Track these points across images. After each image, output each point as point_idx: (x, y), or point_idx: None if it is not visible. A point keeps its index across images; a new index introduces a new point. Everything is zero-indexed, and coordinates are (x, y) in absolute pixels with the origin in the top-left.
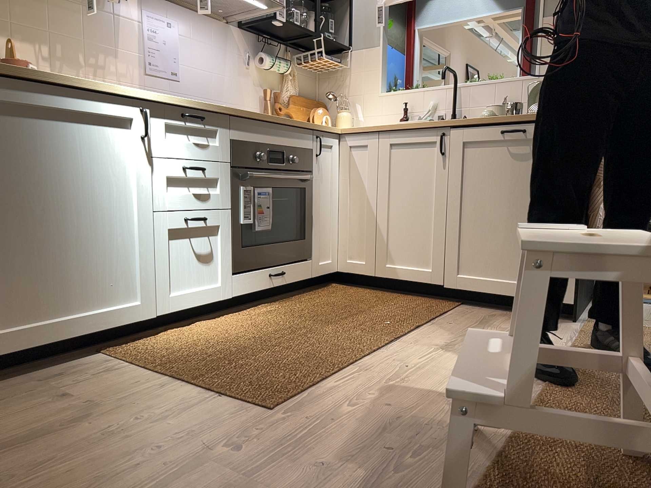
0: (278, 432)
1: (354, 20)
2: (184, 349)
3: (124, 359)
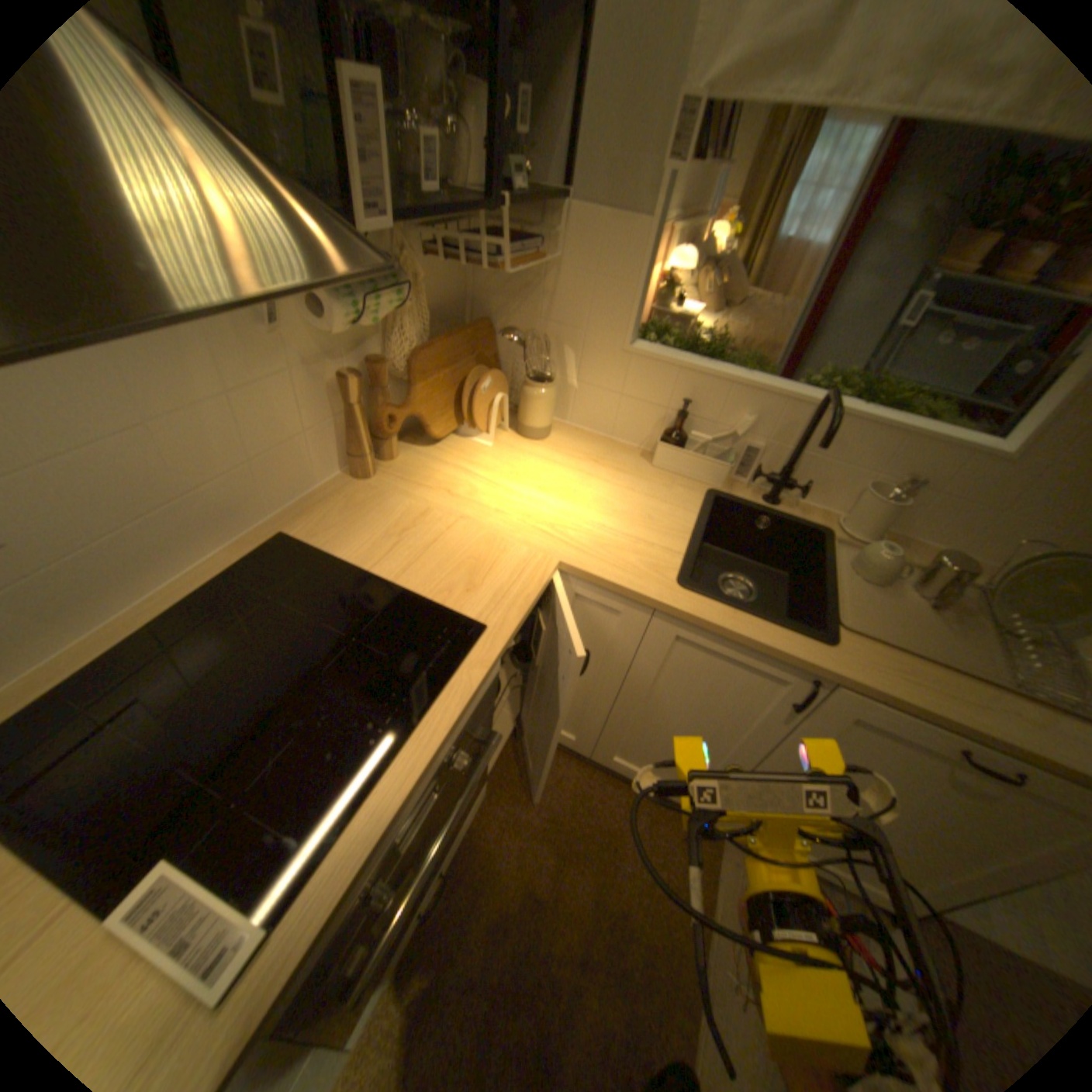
0: None
1: (592, 83)
2: None
3: None
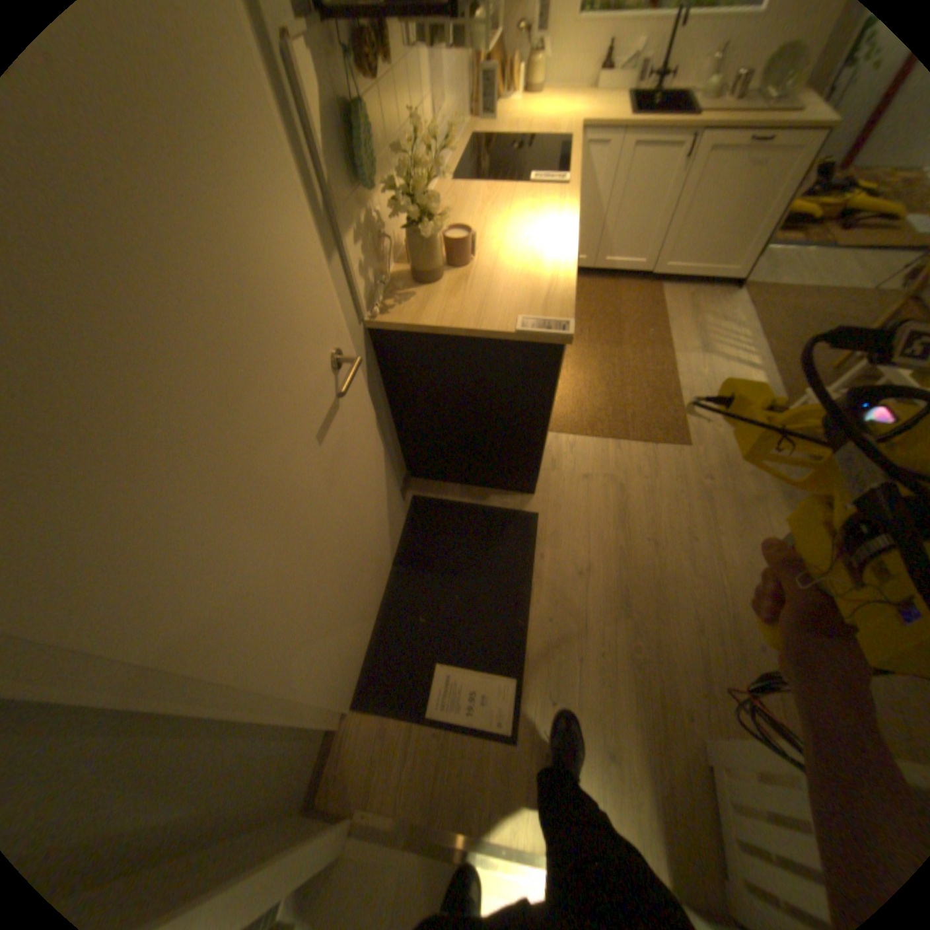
0: (713, 461)
1: None
2: (583, 411)
3: (568, 435)
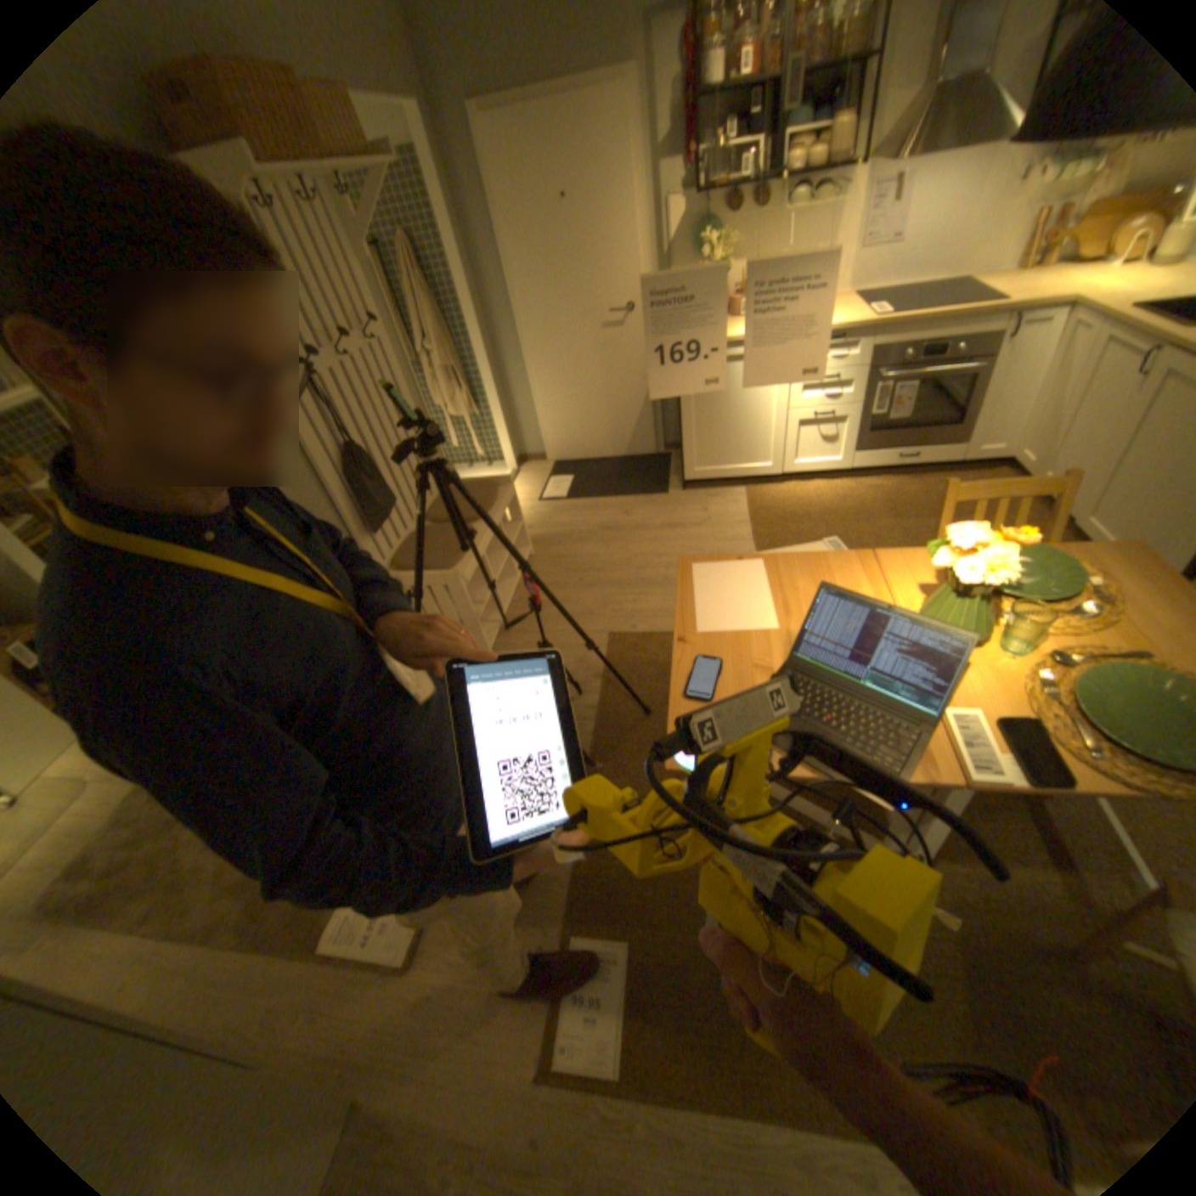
0: None
1: None
2: (778, 503)
3: (745, 499)
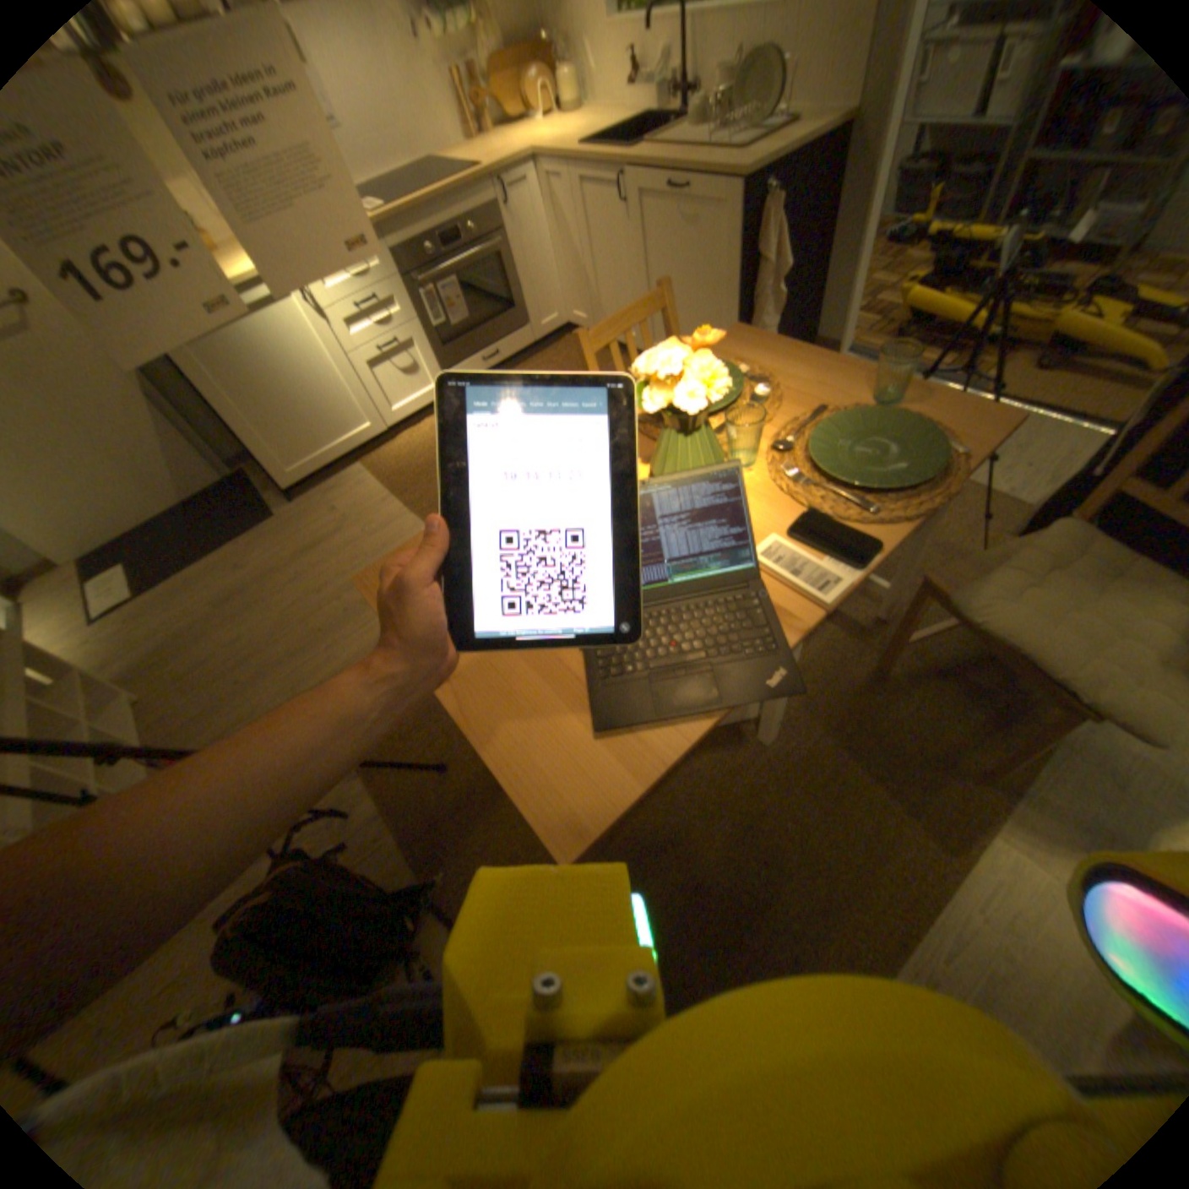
0: None
1: None
2: (405, 456)
3: (367, 469)
